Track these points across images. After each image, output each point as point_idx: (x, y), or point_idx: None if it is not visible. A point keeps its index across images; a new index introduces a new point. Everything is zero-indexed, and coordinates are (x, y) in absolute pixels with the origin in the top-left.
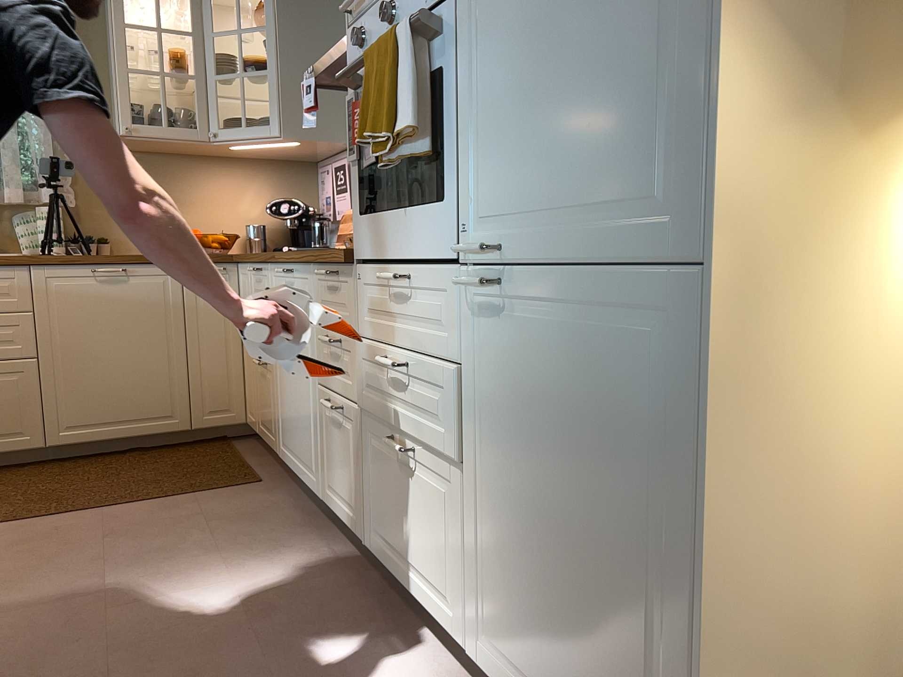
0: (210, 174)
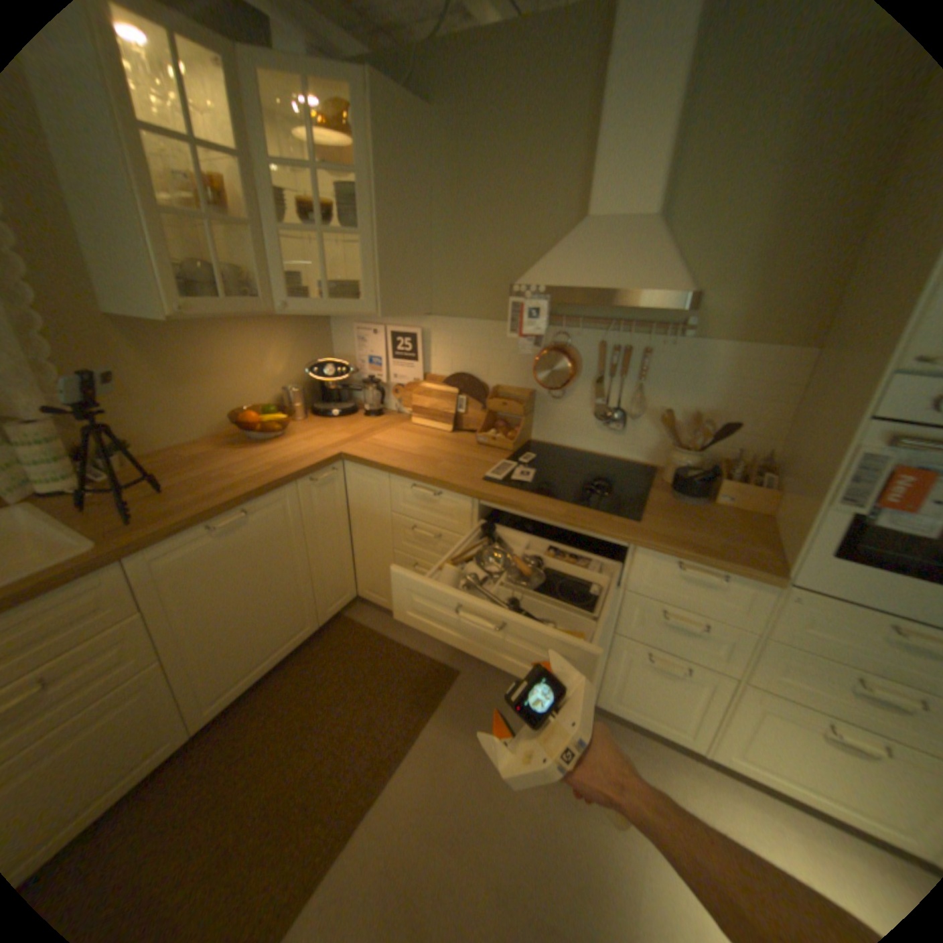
0: (233, 335)
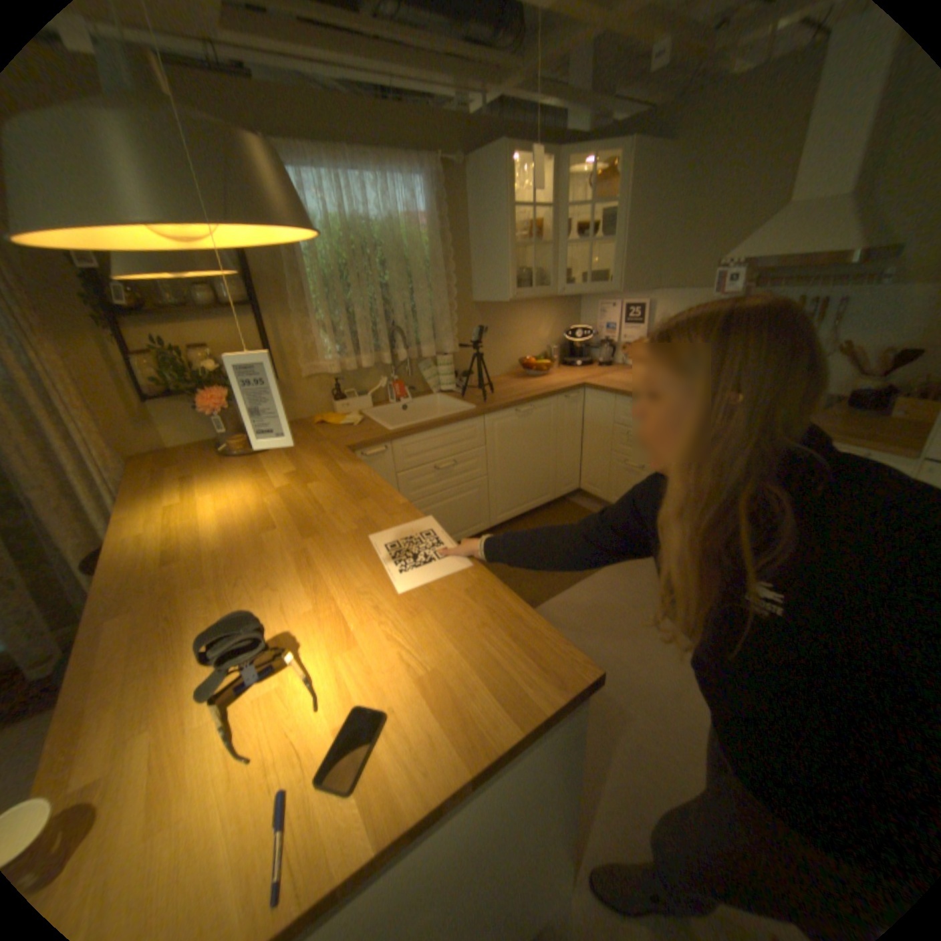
0: (524, 313)
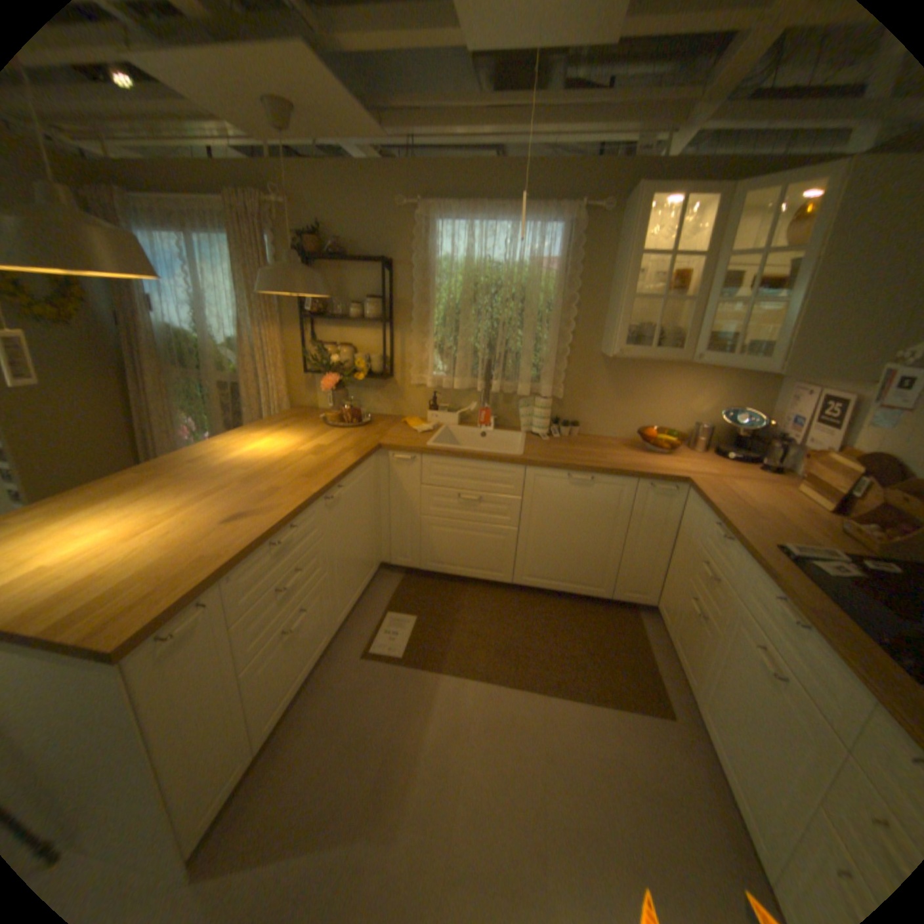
0: (675, 375)
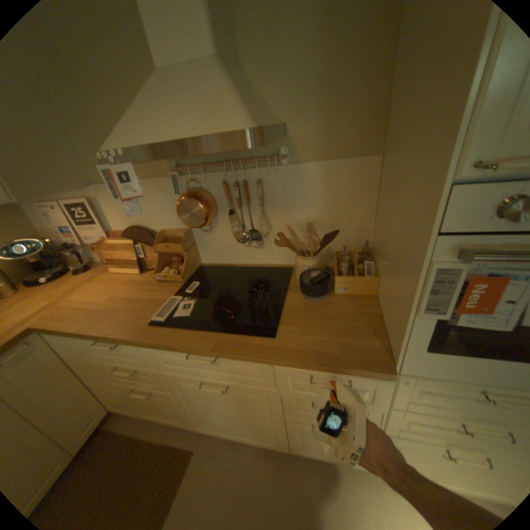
0: None
